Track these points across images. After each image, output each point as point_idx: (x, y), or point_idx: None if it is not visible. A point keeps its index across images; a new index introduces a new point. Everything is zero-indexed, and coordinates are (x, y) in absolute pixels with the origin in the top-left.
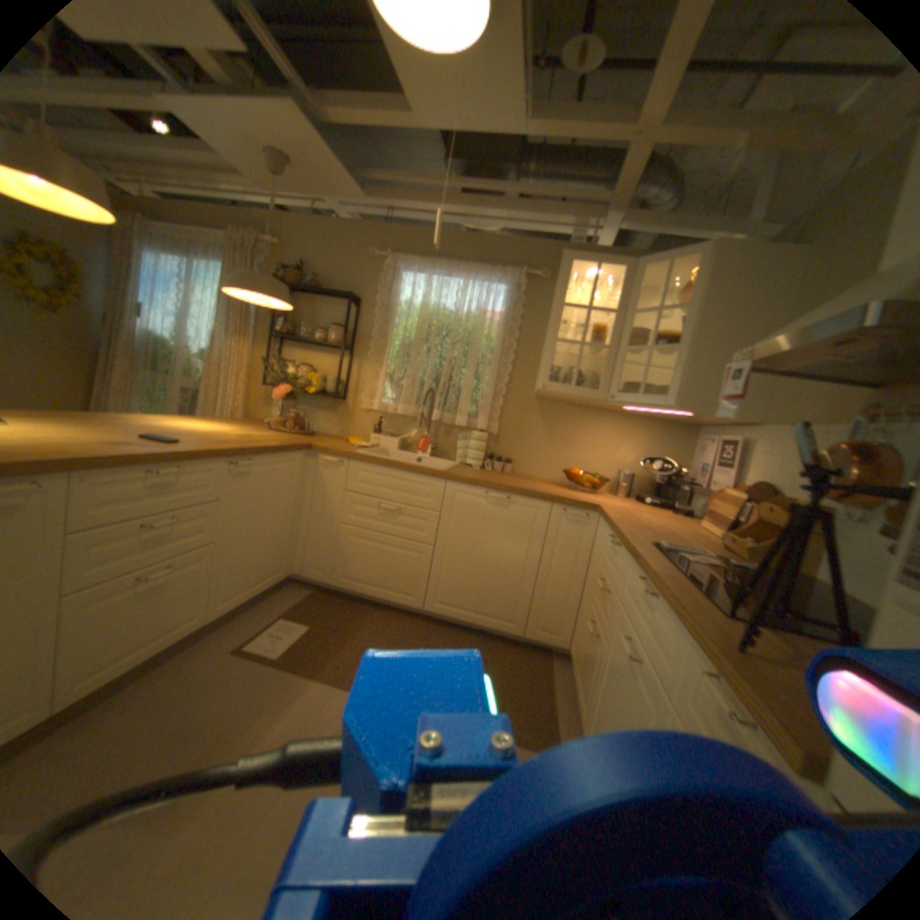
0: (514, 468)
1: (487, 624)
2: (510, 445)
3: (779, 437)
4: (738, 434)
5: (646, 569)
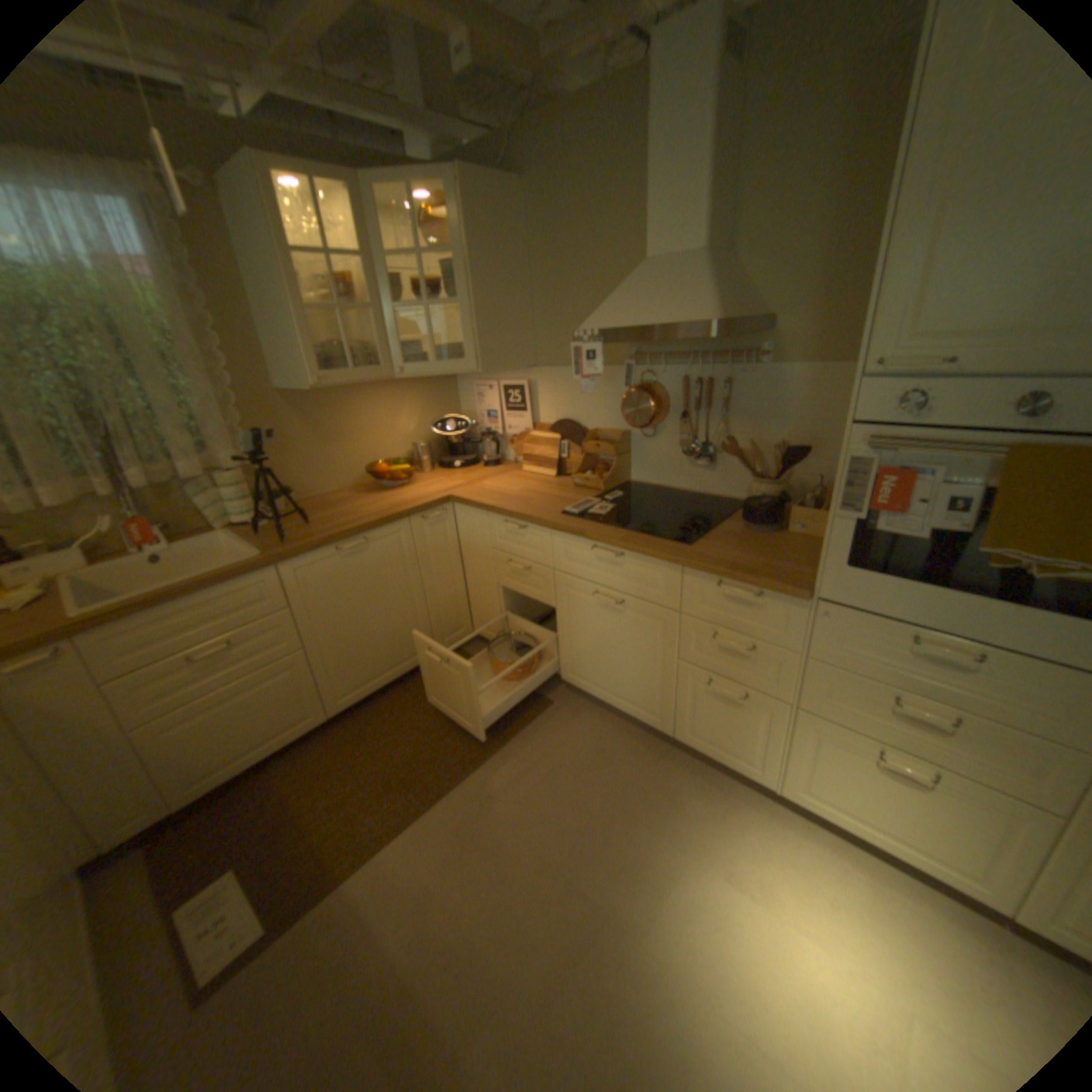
0: (295, 495)
1: (401, 671)
2: (274, 469)
3: (559, 377)
4: (510, 375)
5: (604, 539)
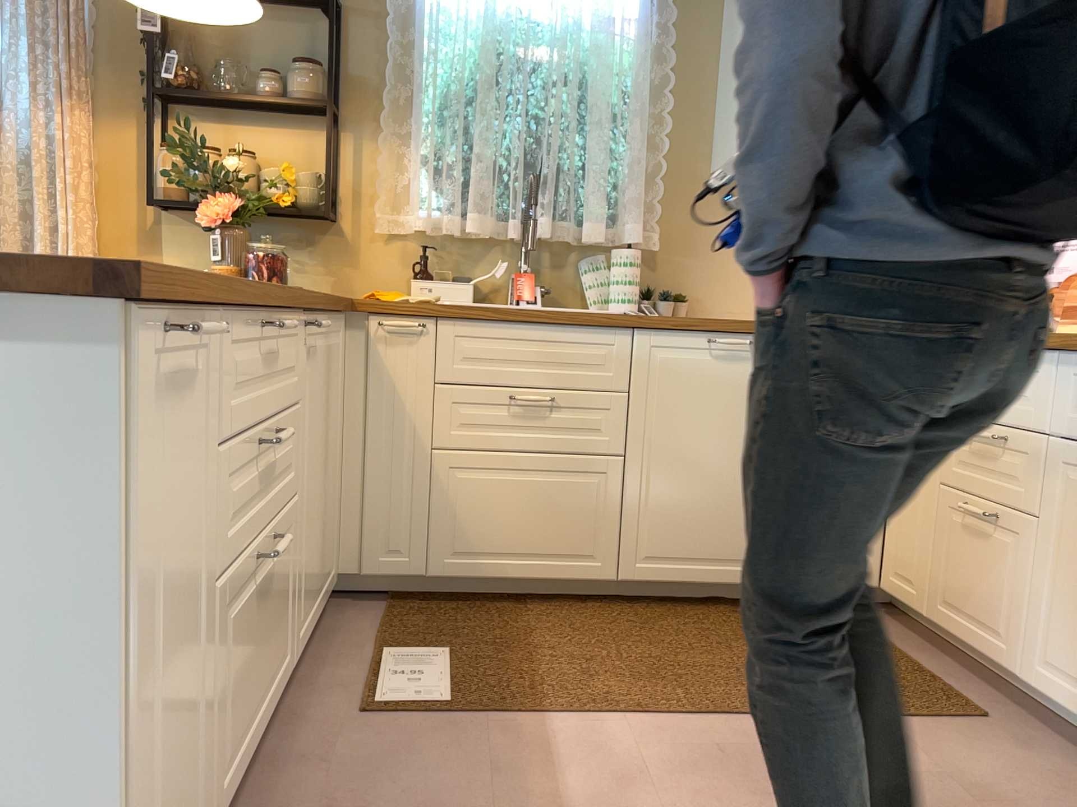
0: (693, 307)
1: (740, 576)
2: (681, 266)
3: None
4: None
5: None
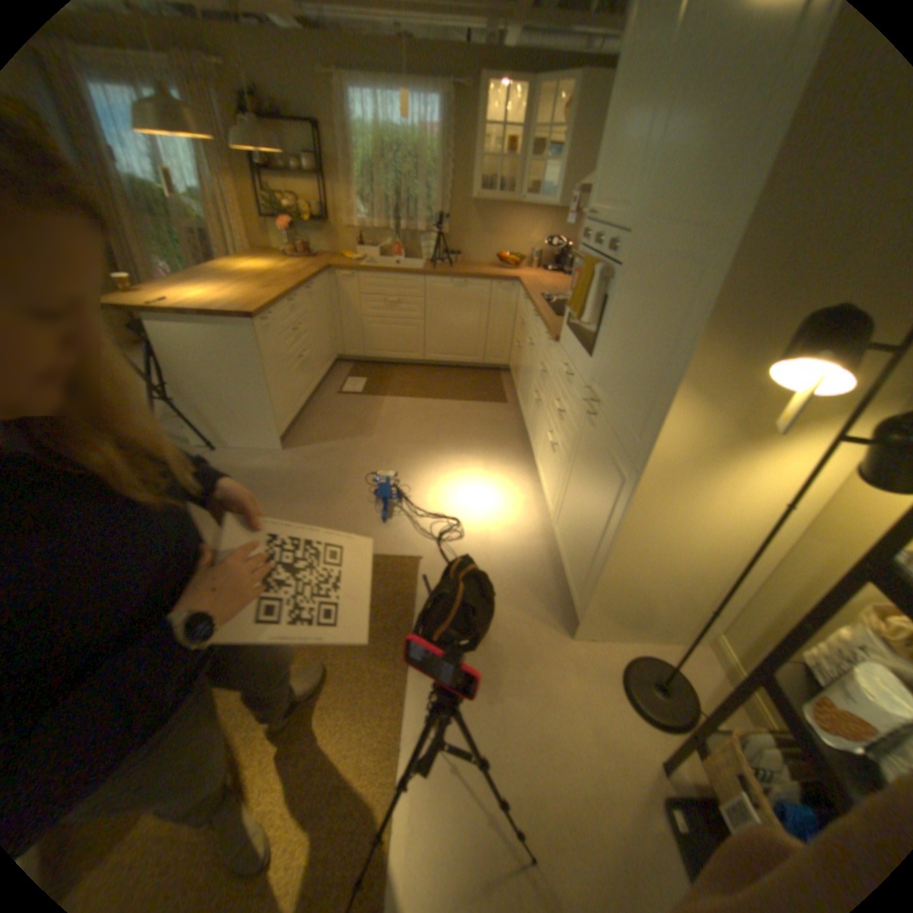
0: (463, 258)
1: (462, 361)
2: (458, 241)
3: None
4: None
5: (534, 306)
